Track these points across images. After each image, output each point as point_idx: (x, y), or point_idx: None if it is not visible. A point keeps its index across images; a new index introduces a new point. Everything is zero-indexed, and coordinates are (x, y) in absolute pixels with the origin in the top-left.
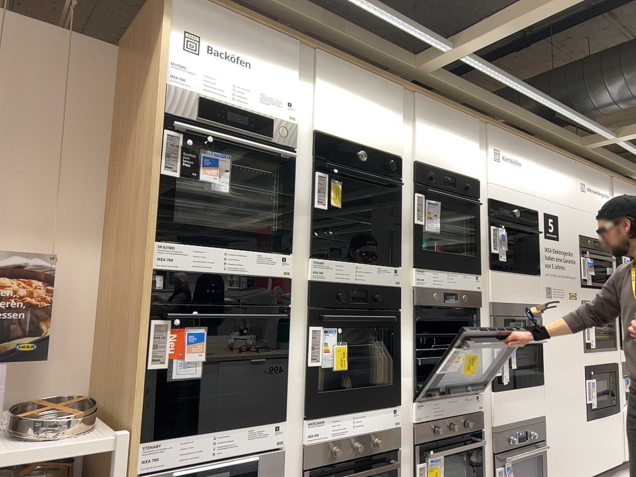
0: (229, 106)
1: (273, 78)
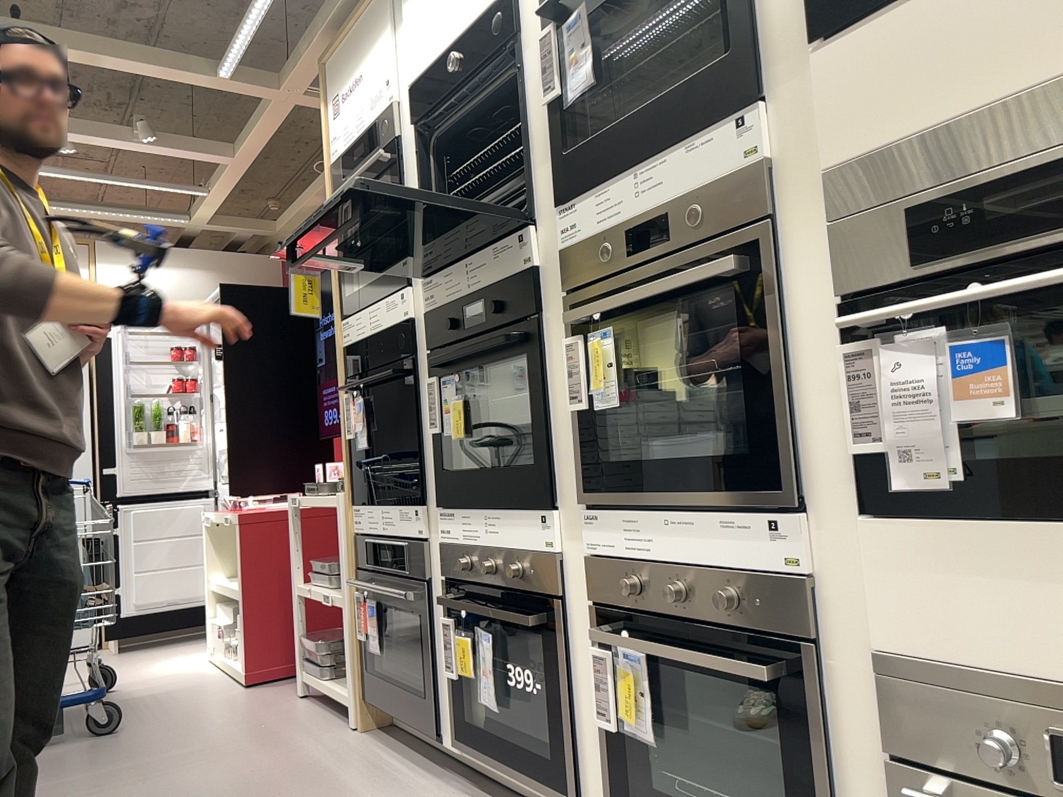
0: (351, 142)
1: (371, 61)
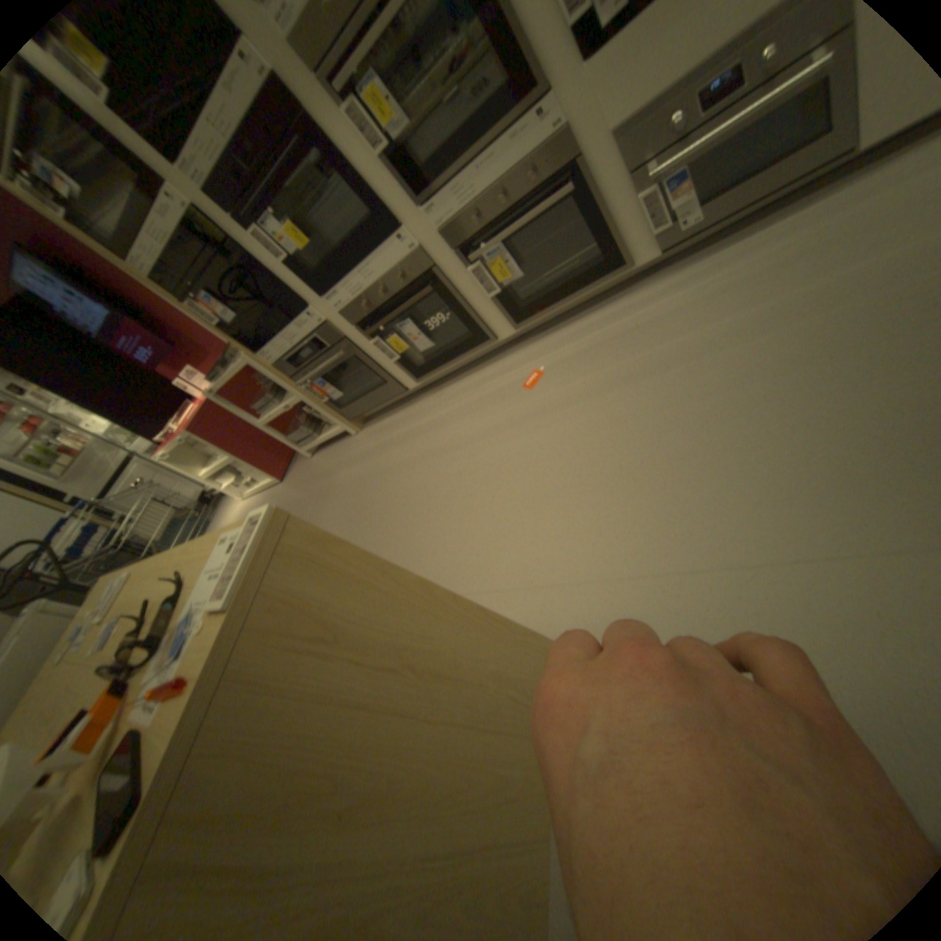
0: None
1: None
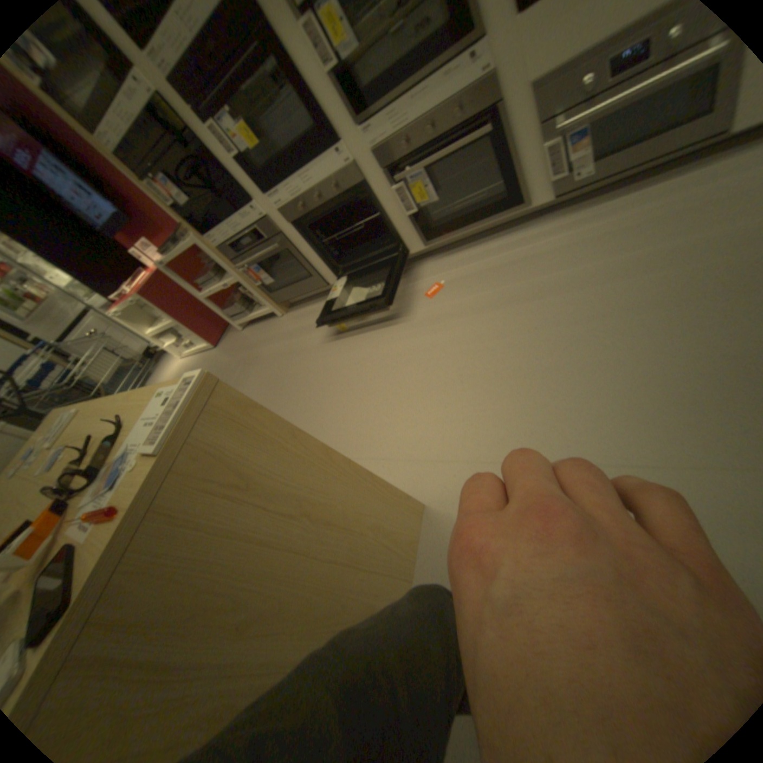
0: None
1: None
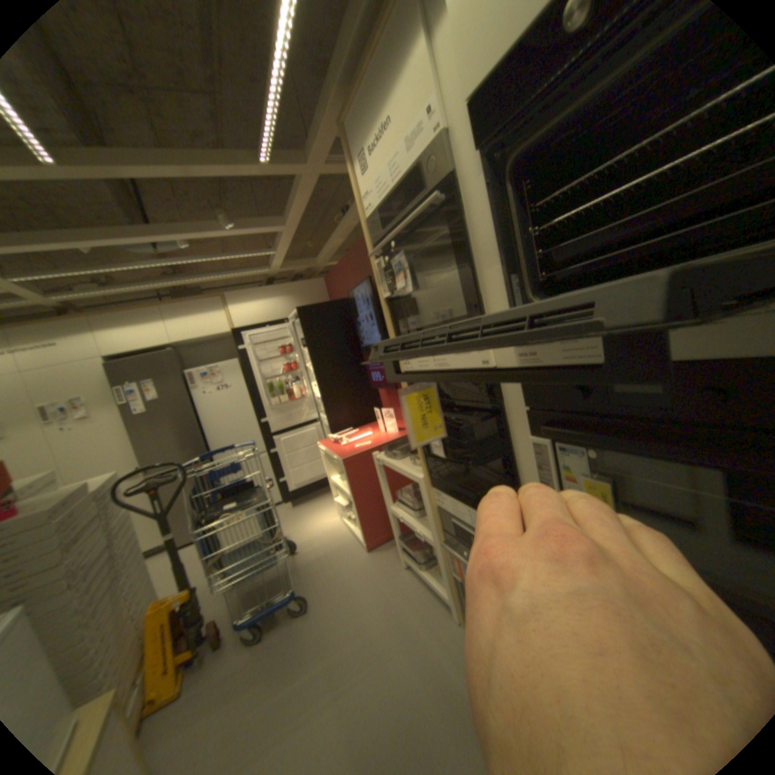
0: (387, 190)
1: (401, 88)
